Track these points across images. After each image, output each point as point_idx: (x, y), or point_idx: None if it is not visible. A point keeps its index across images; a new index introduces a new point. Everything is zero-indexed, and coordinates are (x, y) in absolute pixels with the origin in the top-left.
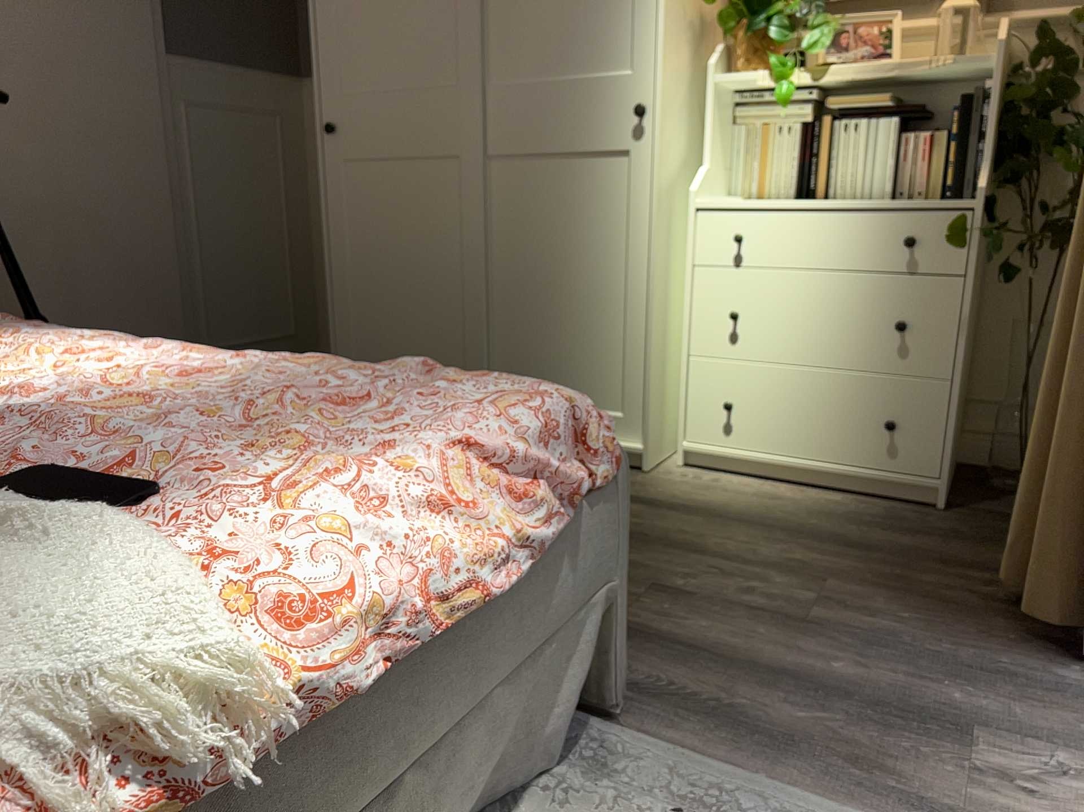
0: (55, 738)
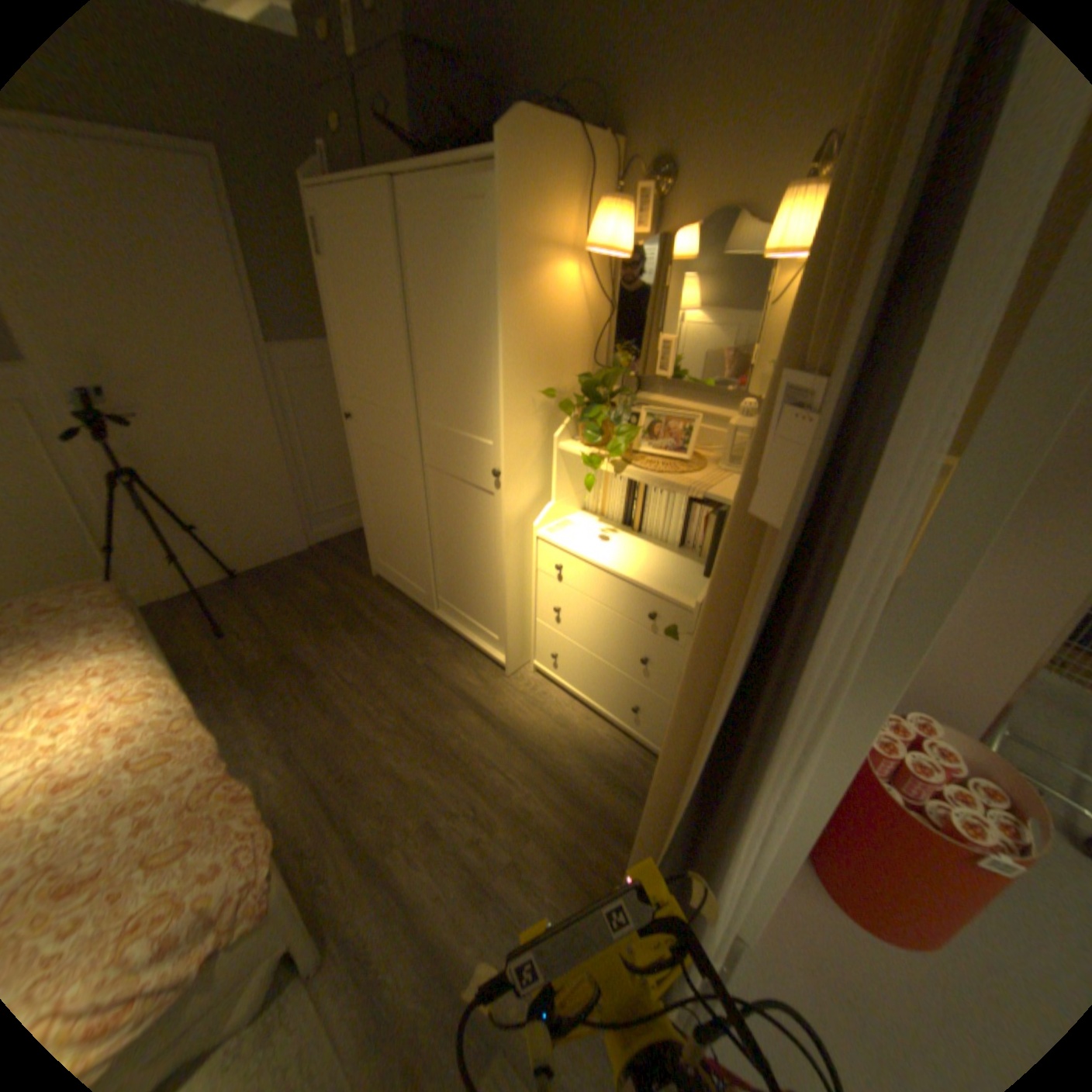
0: None
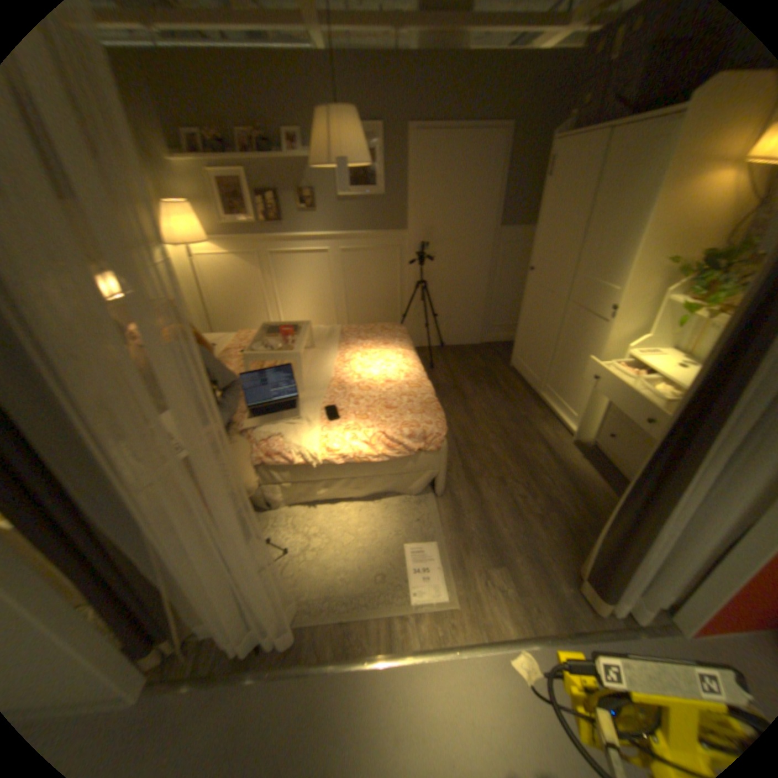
0: (302, 448)
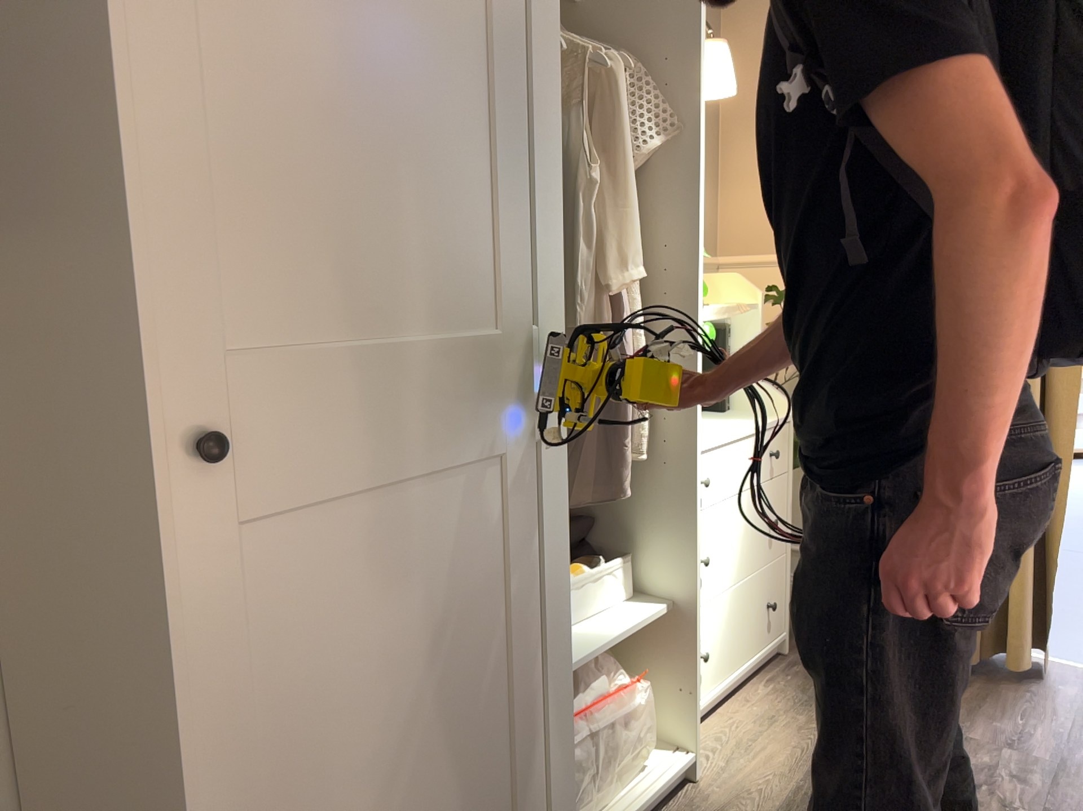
0: None
